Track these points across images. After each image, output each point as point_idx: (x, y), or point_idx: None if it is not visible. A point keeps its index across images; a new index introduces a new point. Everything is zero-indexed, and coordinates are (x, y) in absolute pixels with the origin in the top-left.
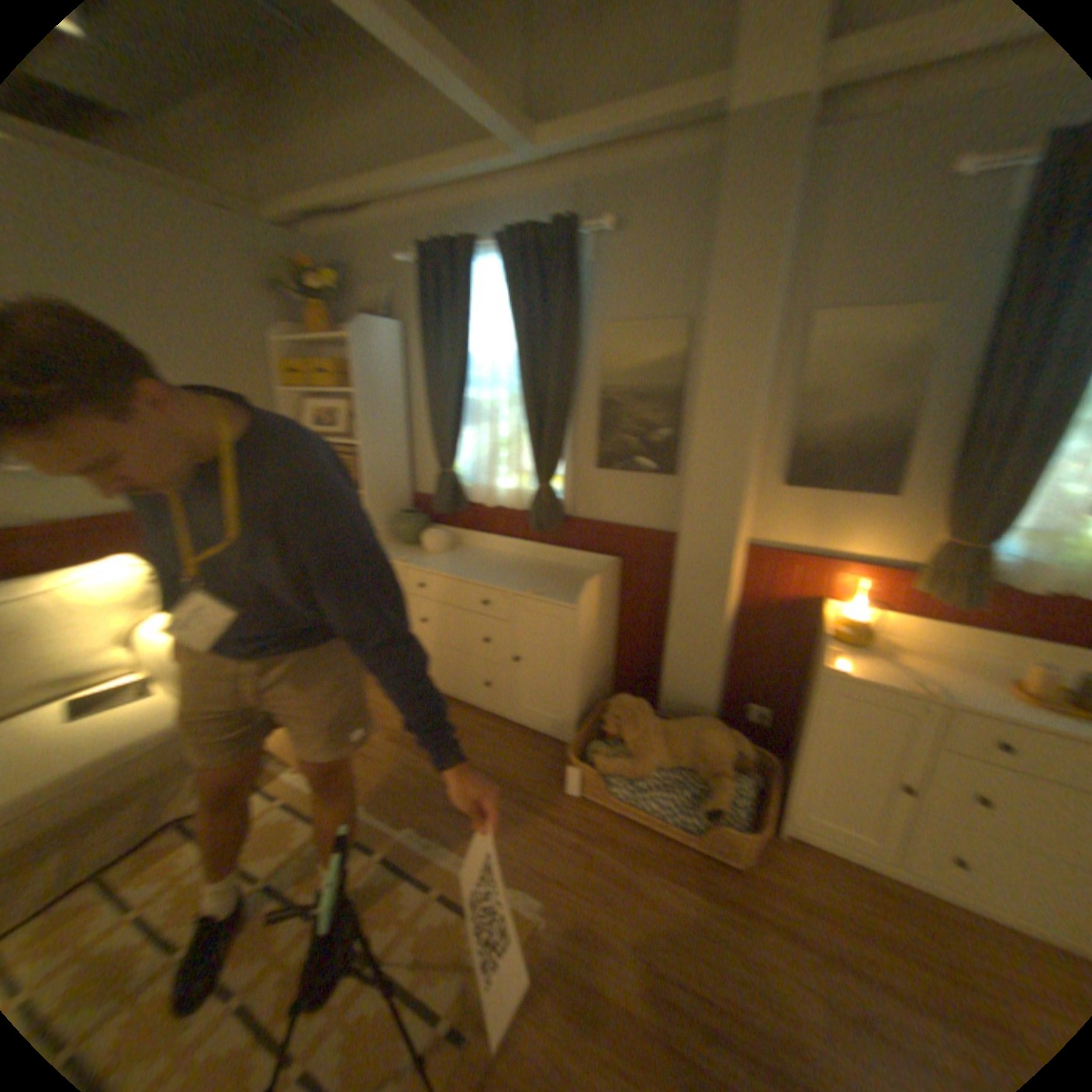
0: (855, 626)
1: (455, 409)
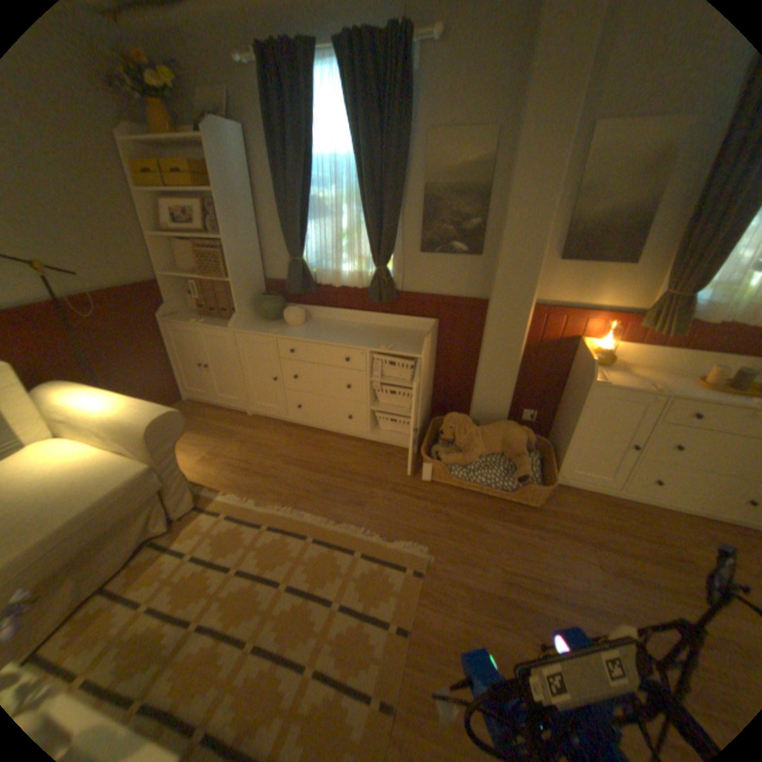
0: (605, 353)
1: (301, 205)
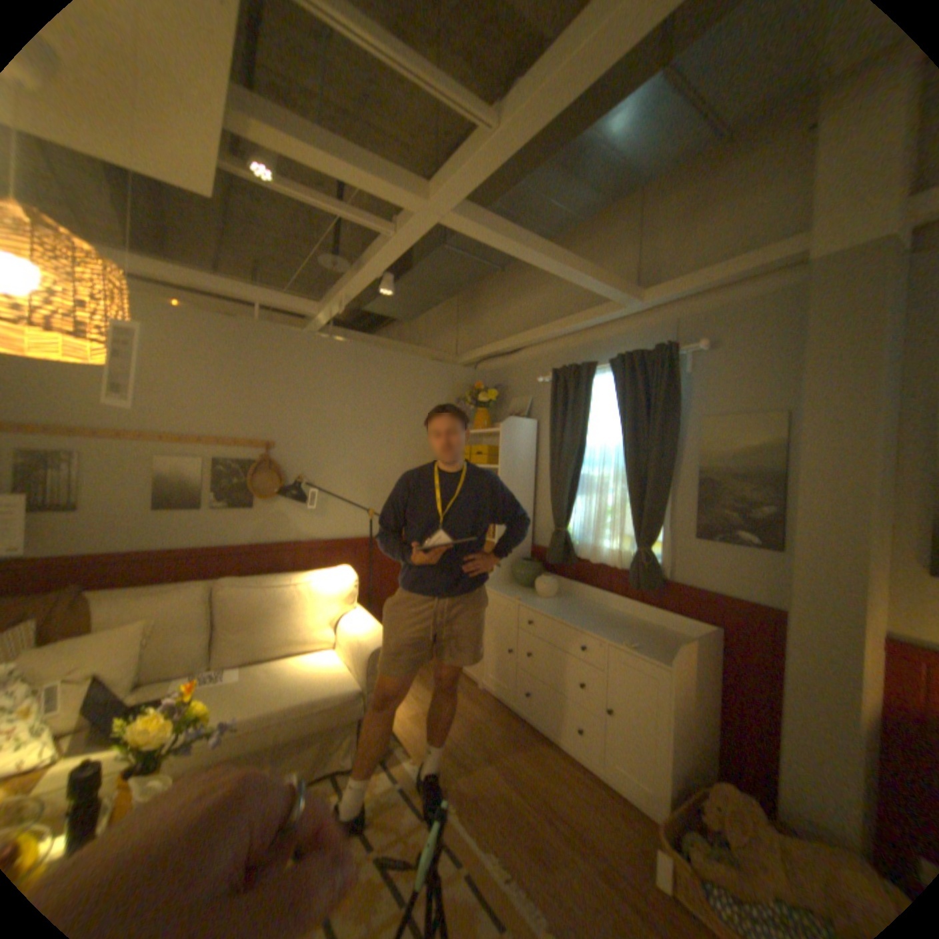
0: None
1: (569, 481)
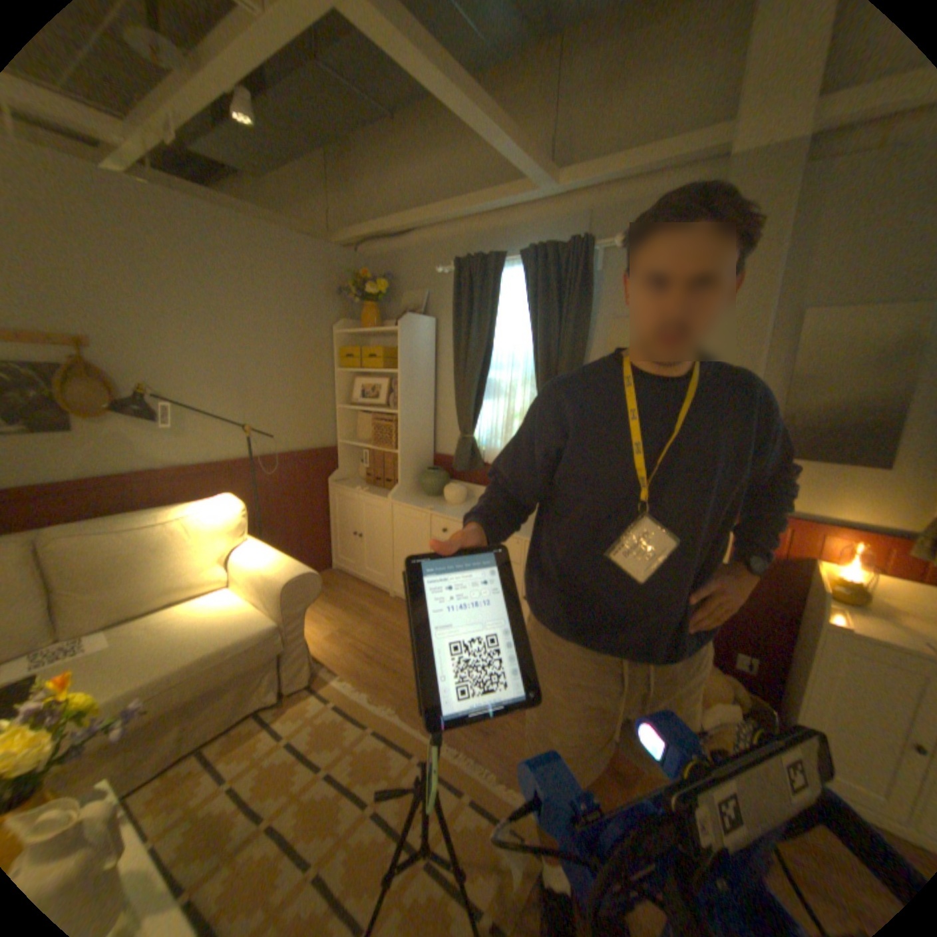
0: (851, 586)
1: (475, 386)
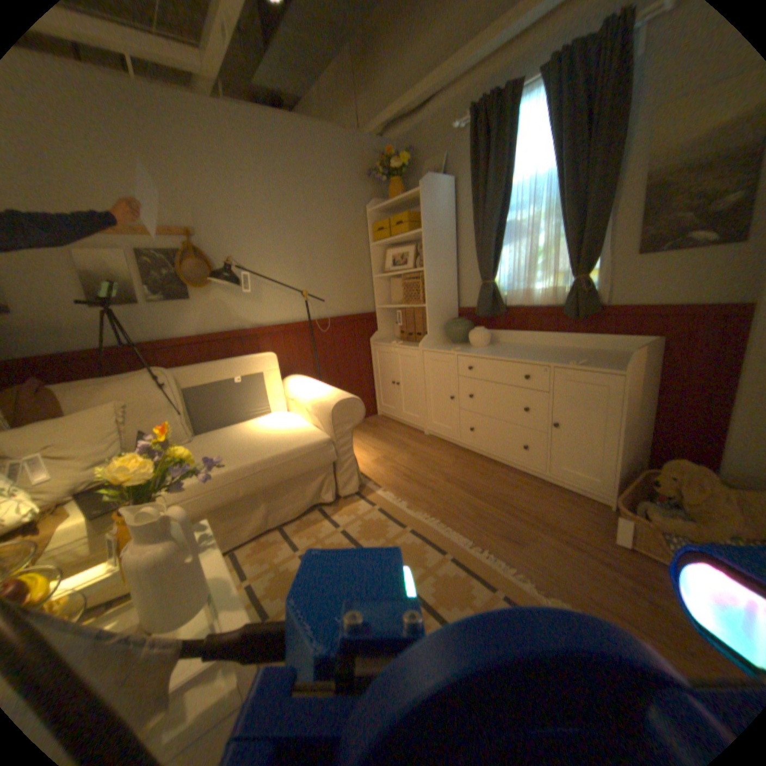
0: None
1: (496, 228)
